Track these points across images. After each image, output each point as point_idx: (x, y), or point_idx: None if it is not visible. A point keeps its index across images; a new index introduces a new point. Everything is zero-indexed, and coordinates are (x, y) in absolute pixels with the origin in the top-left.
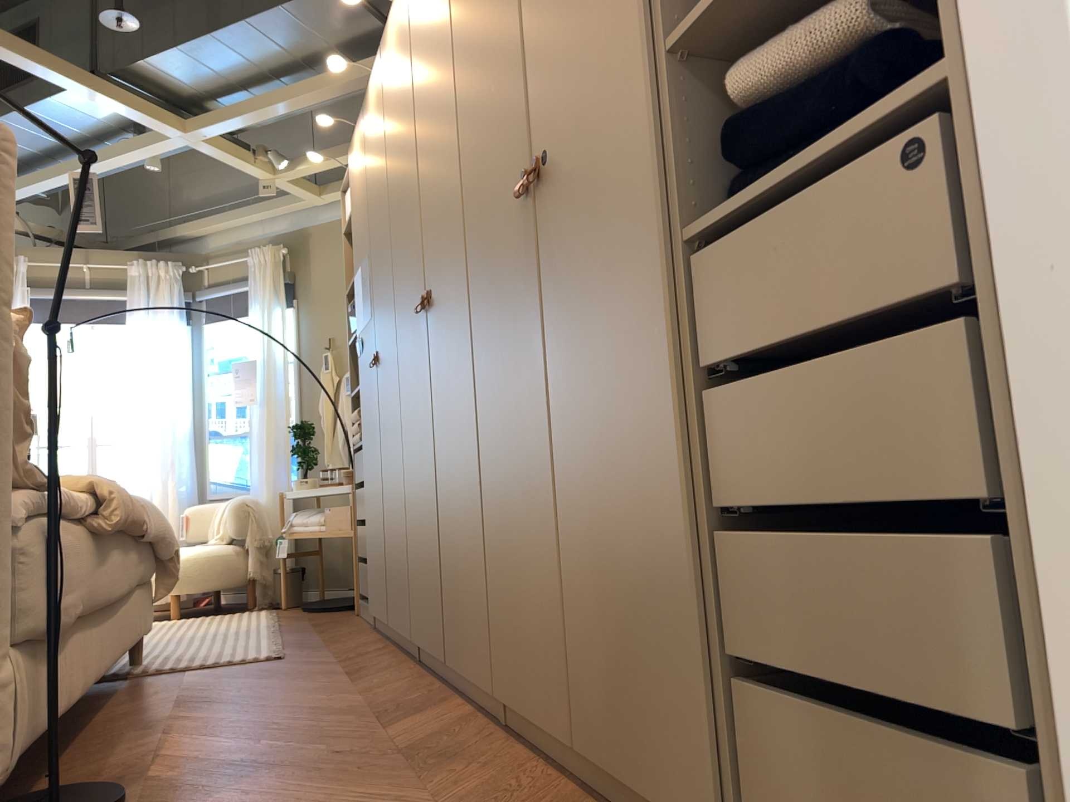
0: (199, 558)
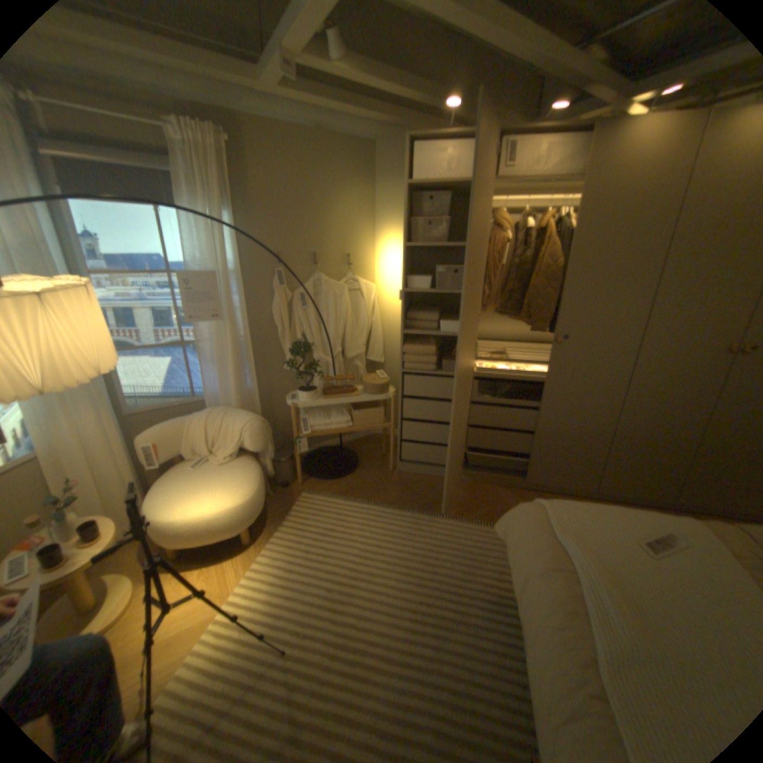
0: (258, 494)
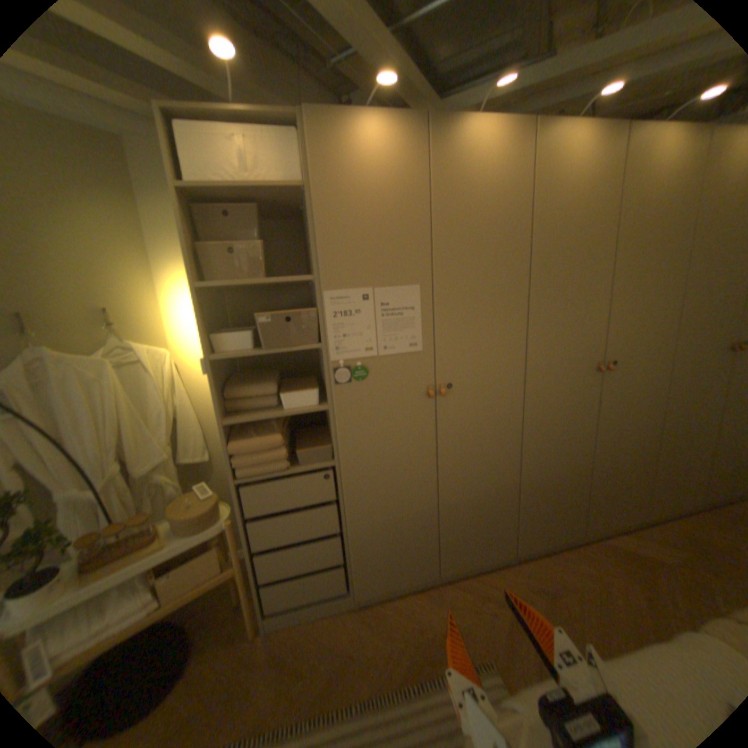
0: None
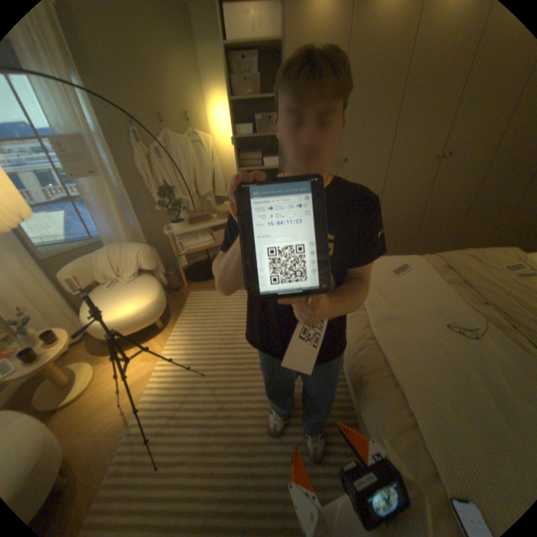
0: (160, 295)
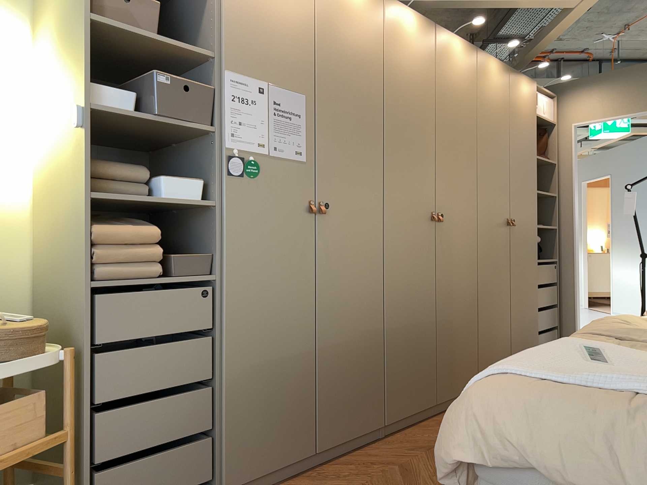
0: None
